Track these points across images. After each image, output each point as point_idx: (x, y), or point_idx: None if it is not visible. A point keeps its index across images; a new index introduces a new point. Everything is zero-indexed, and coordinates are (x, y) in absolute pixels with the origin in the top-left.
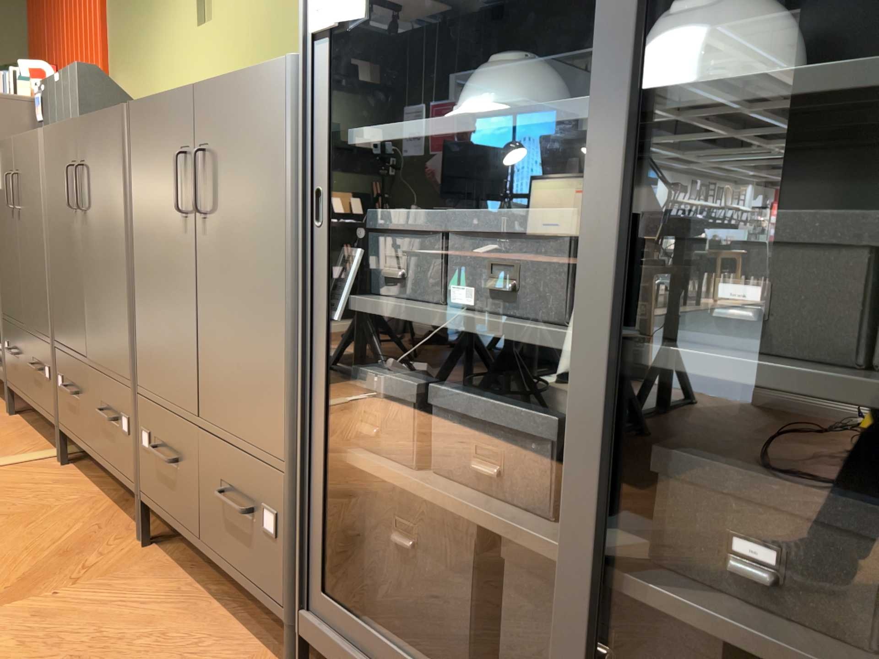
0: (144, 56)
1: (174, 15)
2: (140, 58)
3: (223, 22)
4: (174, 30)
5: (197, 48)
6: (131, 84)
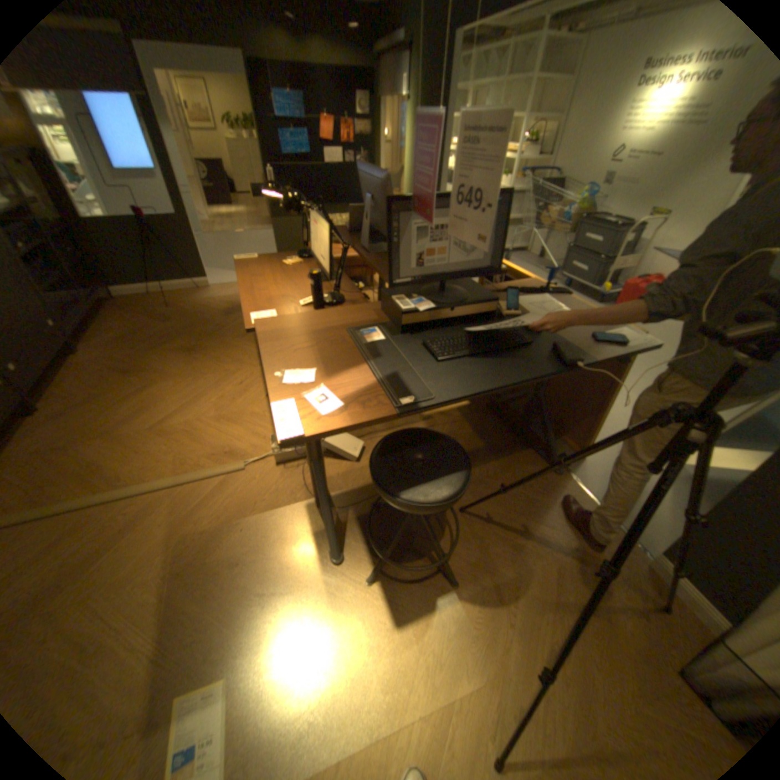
0: None
1: None
2: None
3: None
4: None
5: None
6: None
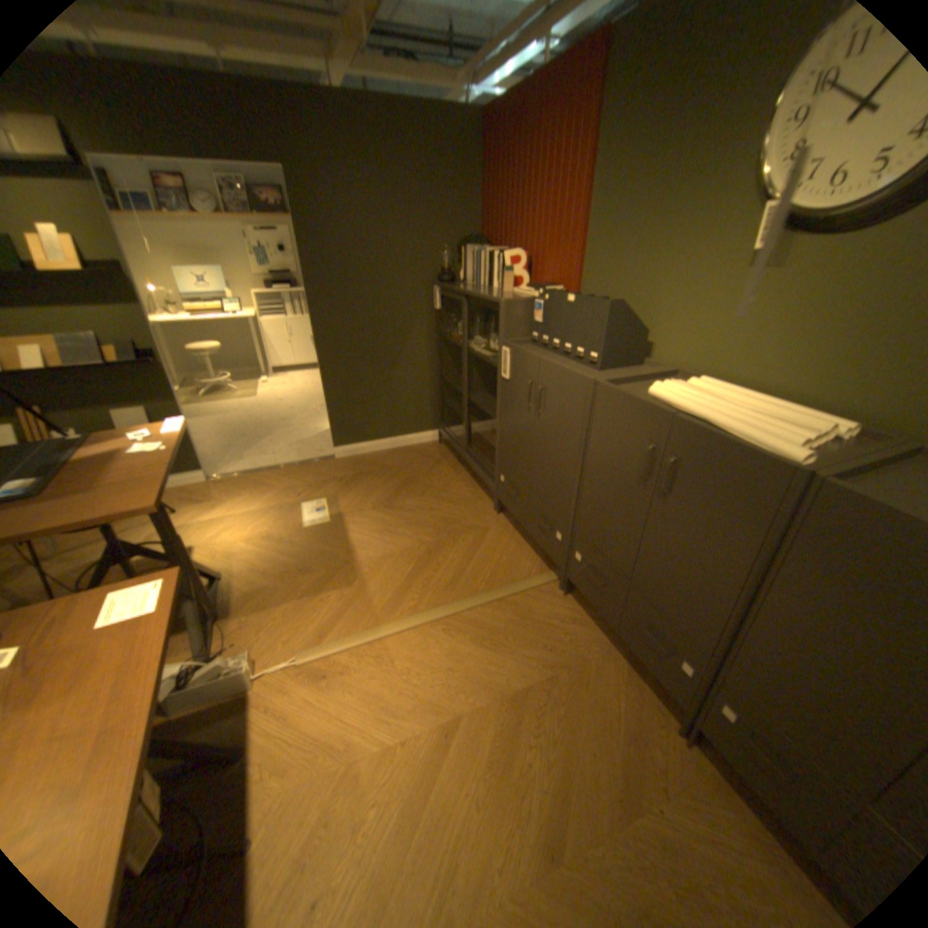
0: (641, 265)
1: (704, 240)
2: (633, 265)
3: (808, 275)
4: (701, 254)
5: (742, 287)
6: (614, 285)
